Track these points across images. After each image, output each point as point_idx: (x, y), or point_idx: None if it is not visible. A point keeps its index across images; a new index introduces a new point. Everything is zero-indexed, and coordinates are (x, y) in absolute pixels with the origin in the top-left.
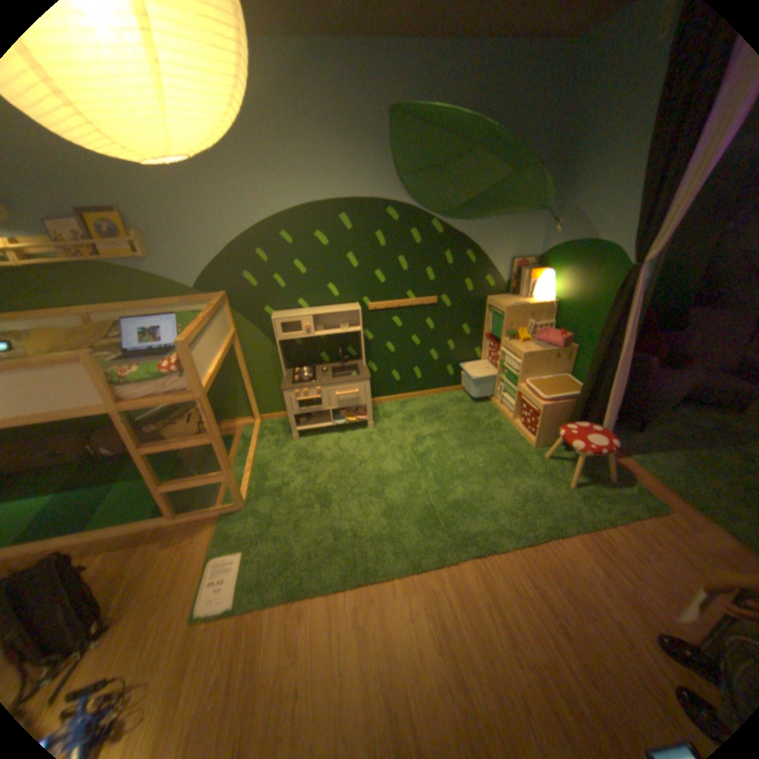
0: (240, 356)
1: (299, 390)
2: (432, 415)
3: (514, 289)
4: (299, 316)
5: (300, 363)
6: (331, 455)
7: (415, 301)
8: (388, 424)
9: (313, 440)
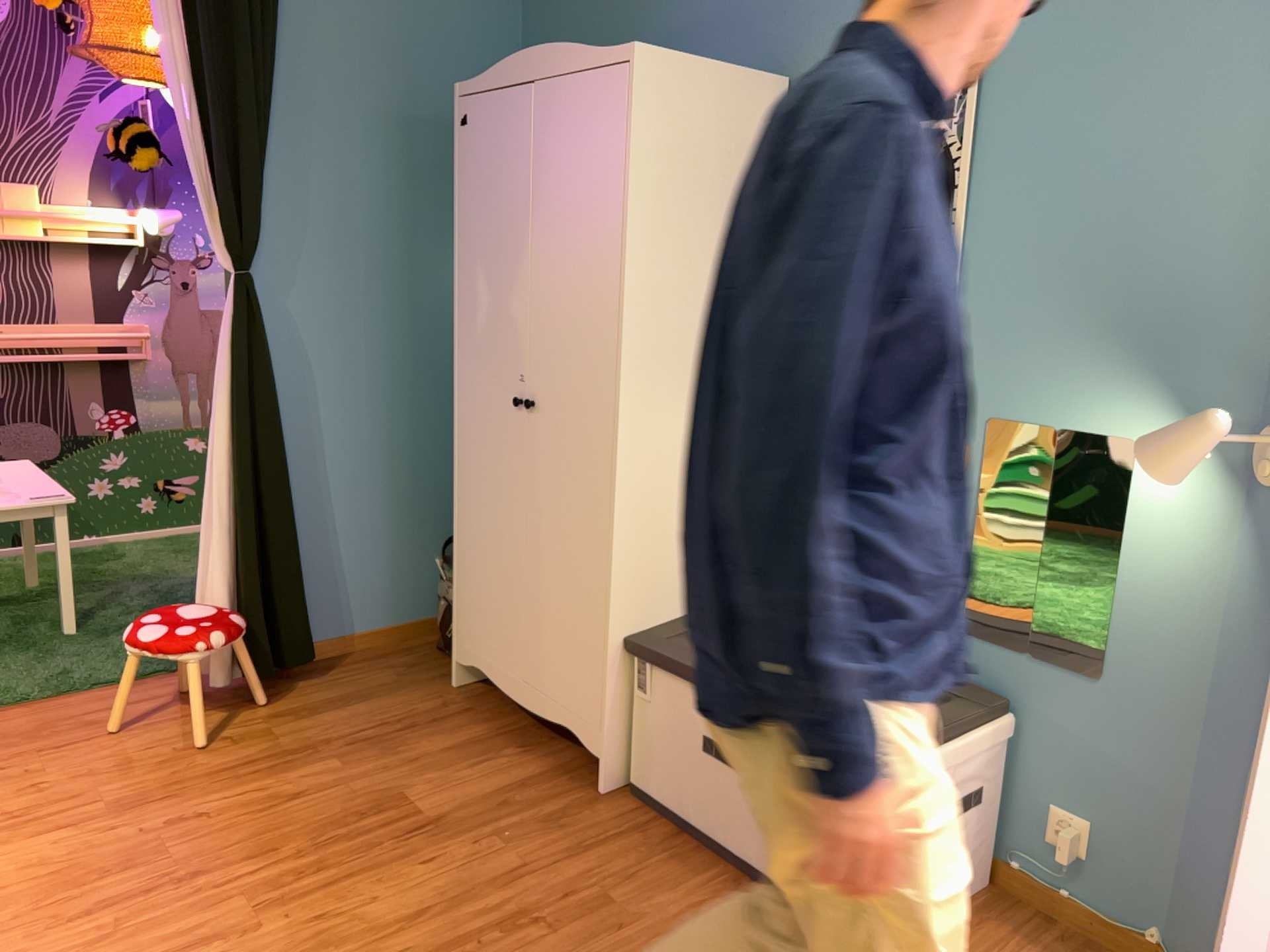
0: None
1: None
2: None
3: None
4: None
5: None
6: None
7: None
8: None
9: None
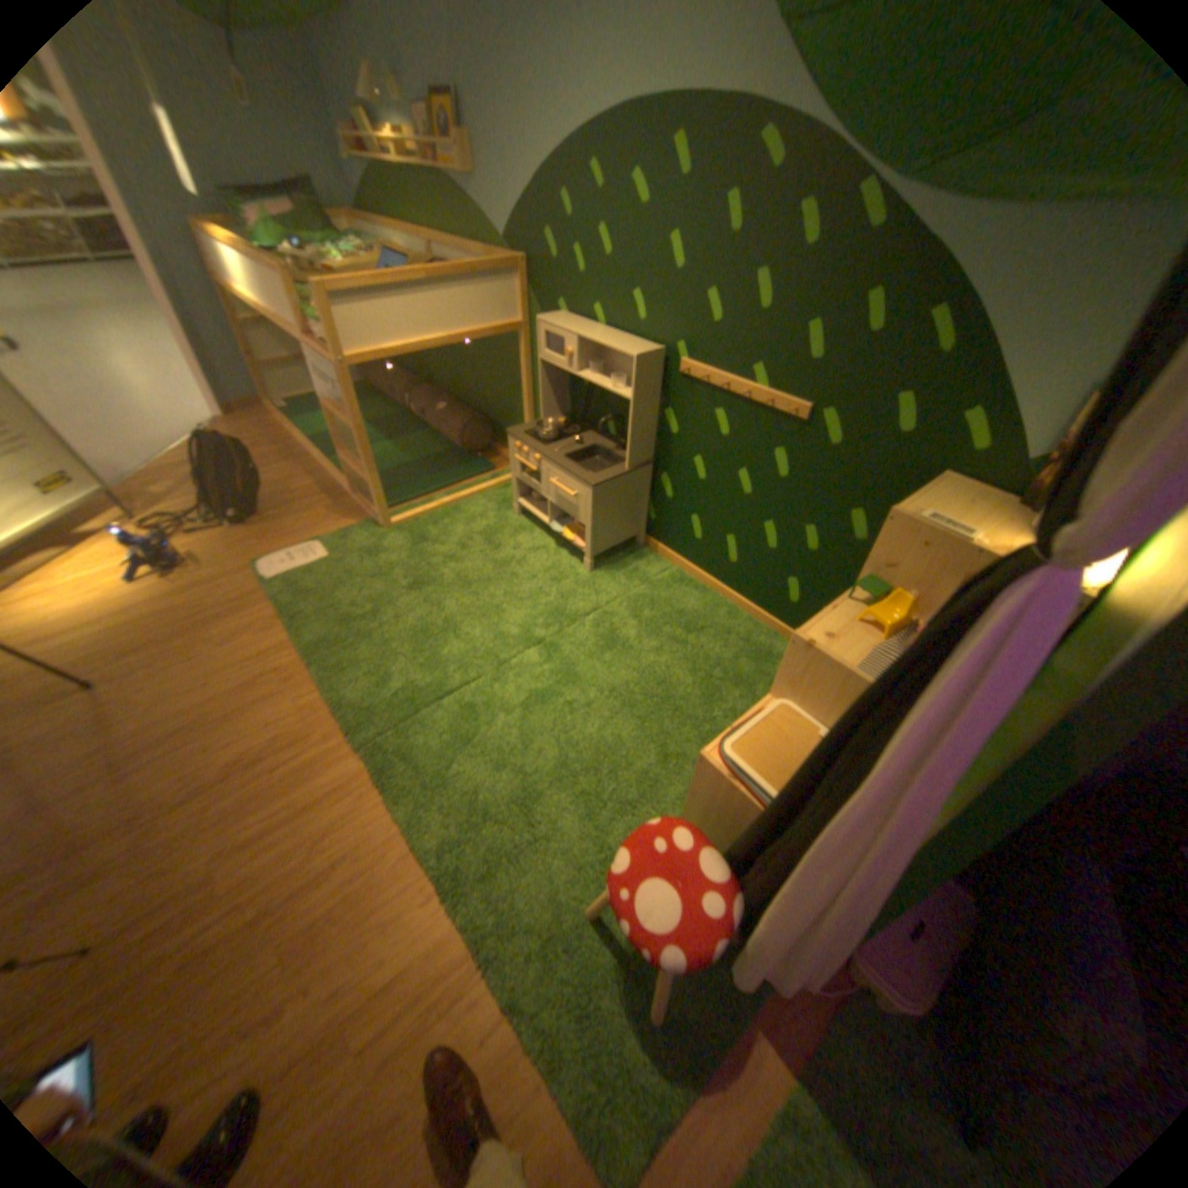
0: (523, 366)
1: (521, 447)
2: (677, 630)
3: (1039, 493)
4: (565, 331)
5: (582, 418)
6: (507, 557)
7: (762, 393)
8: (613, 586)
9: (527, 529)
